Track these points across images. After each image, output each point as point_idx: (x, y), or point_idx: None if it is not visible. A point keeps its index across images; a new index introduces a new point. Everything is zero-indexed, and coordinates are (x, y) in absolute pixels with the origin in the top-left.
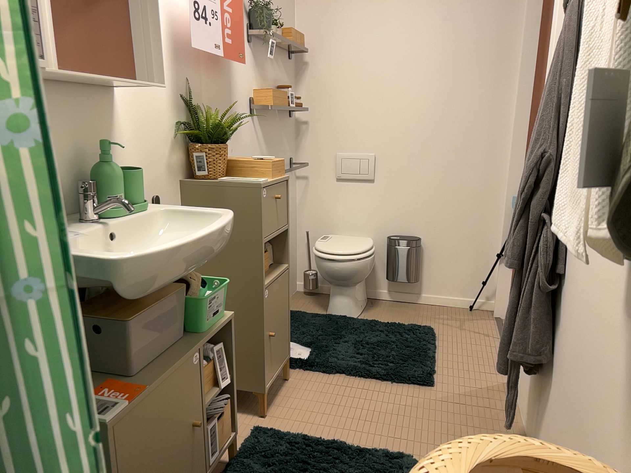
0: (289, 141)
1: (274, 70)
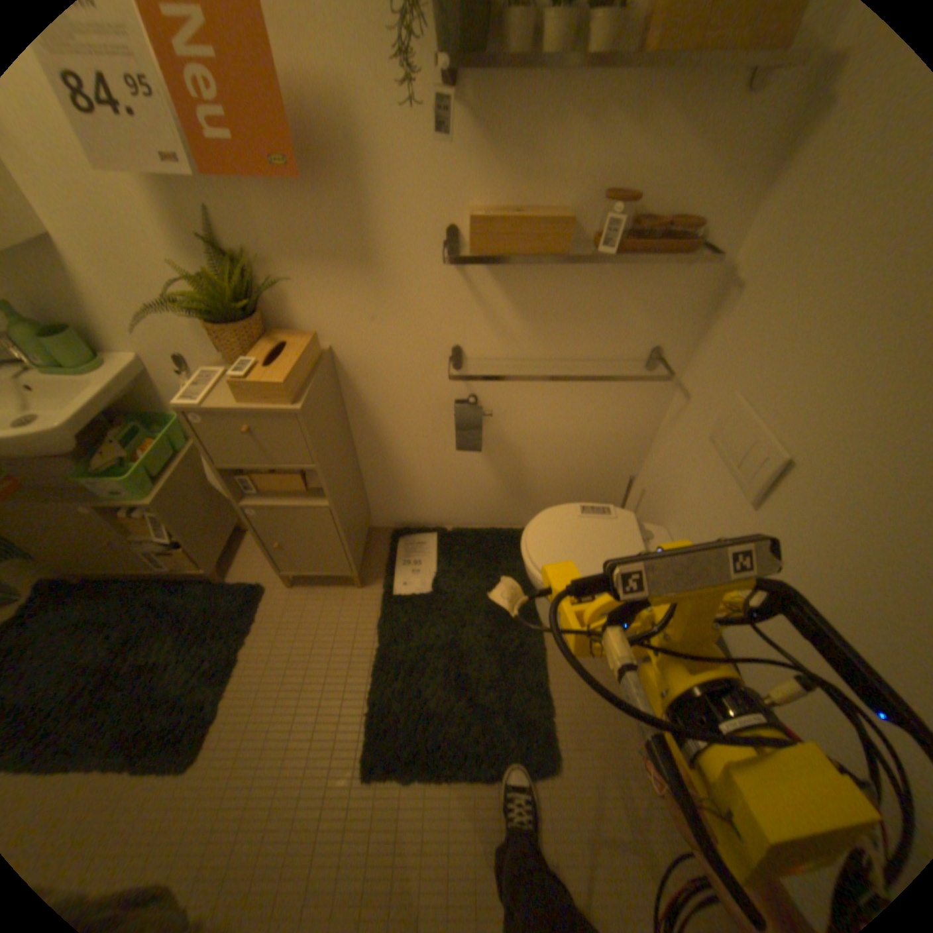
0: (663, 314)
1: (607, 137)
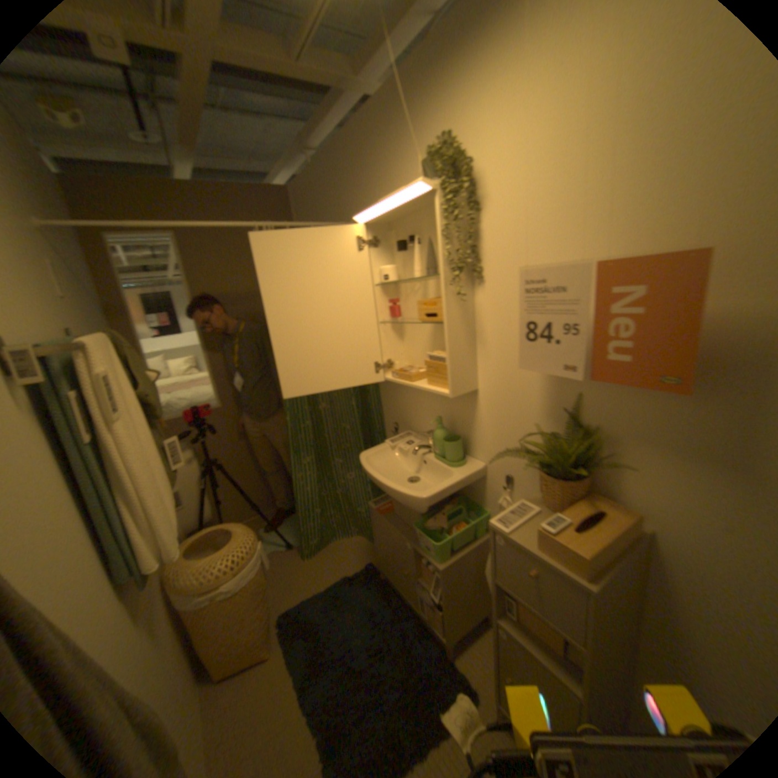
0: None
1: None
